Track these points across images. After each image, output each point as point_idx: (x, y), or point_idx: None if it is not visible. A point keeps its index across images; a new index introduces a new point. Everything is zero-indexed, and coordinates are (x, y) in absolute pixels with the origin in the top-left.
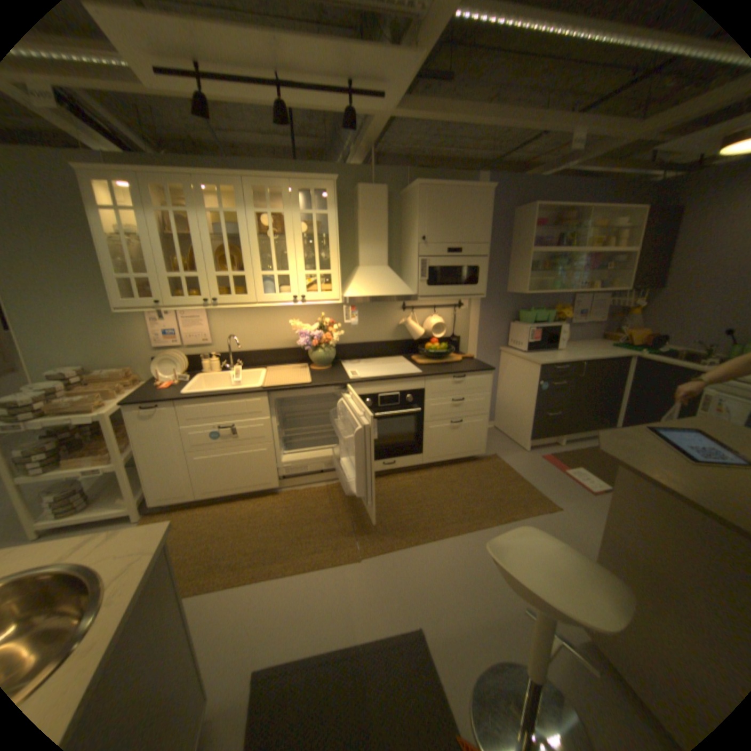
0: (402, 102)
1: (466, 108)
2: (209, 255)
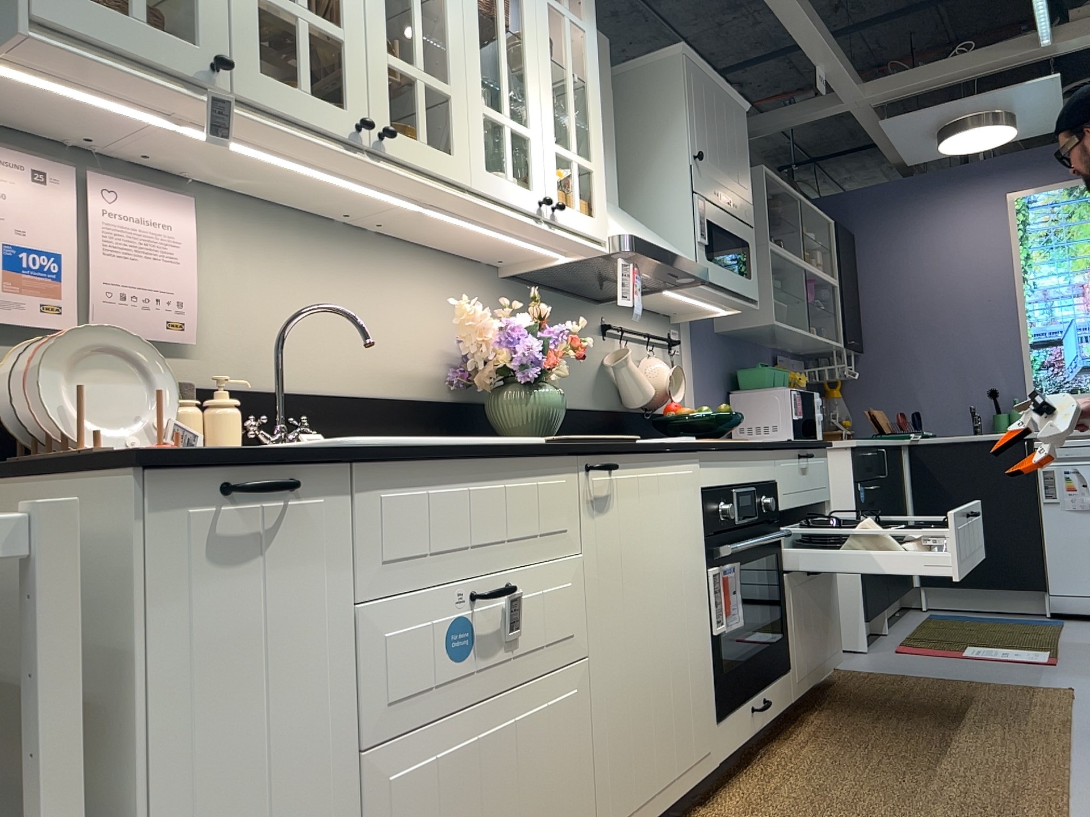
0: None
1: None
2: None
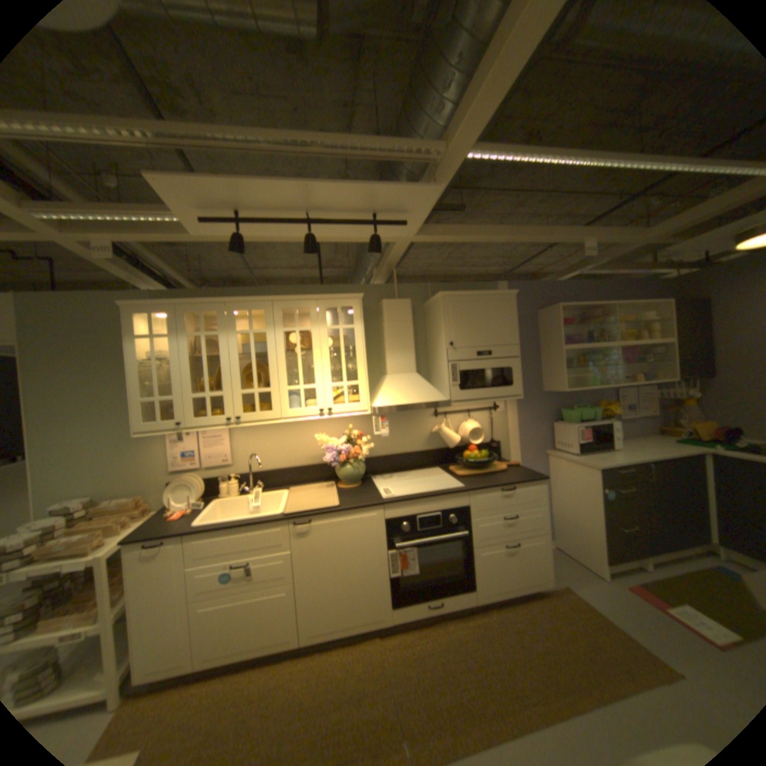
0: (420, 230)
1: (480, 230)
2: (236, 373)
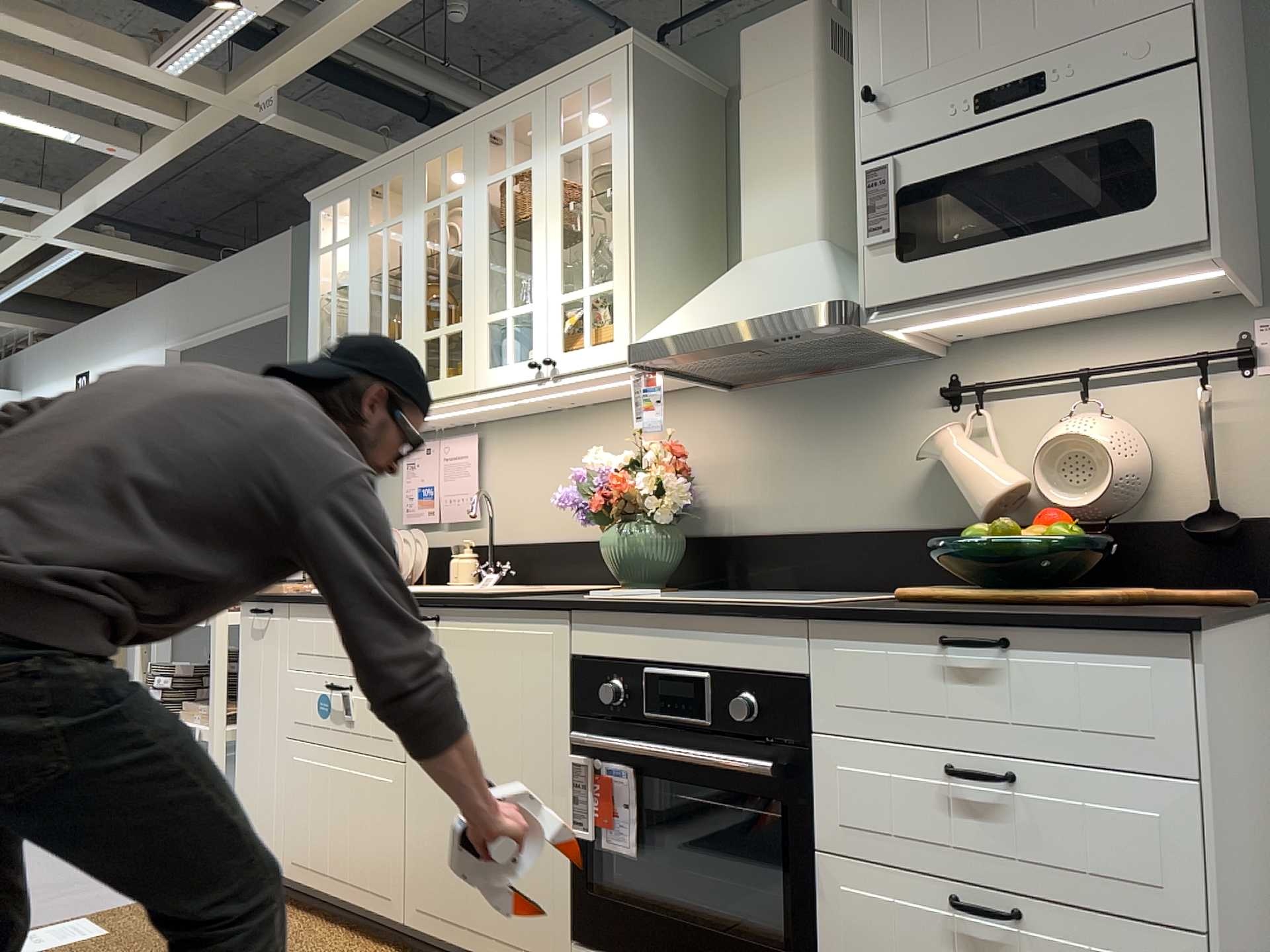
0: None
1: None
2: (418, 297)
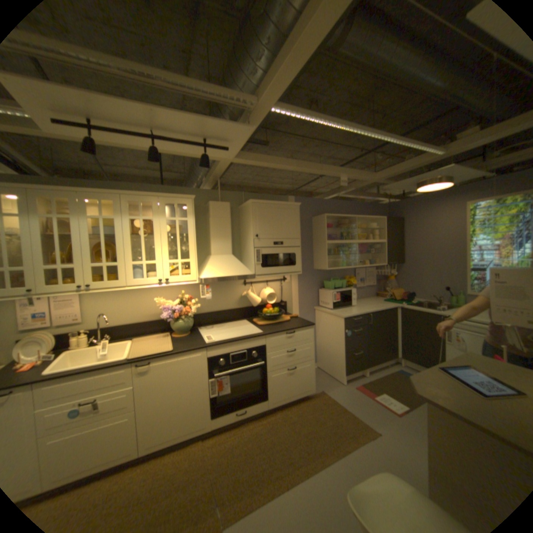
0: (238, 155)
1: (278, 161)
2: (86, 250)
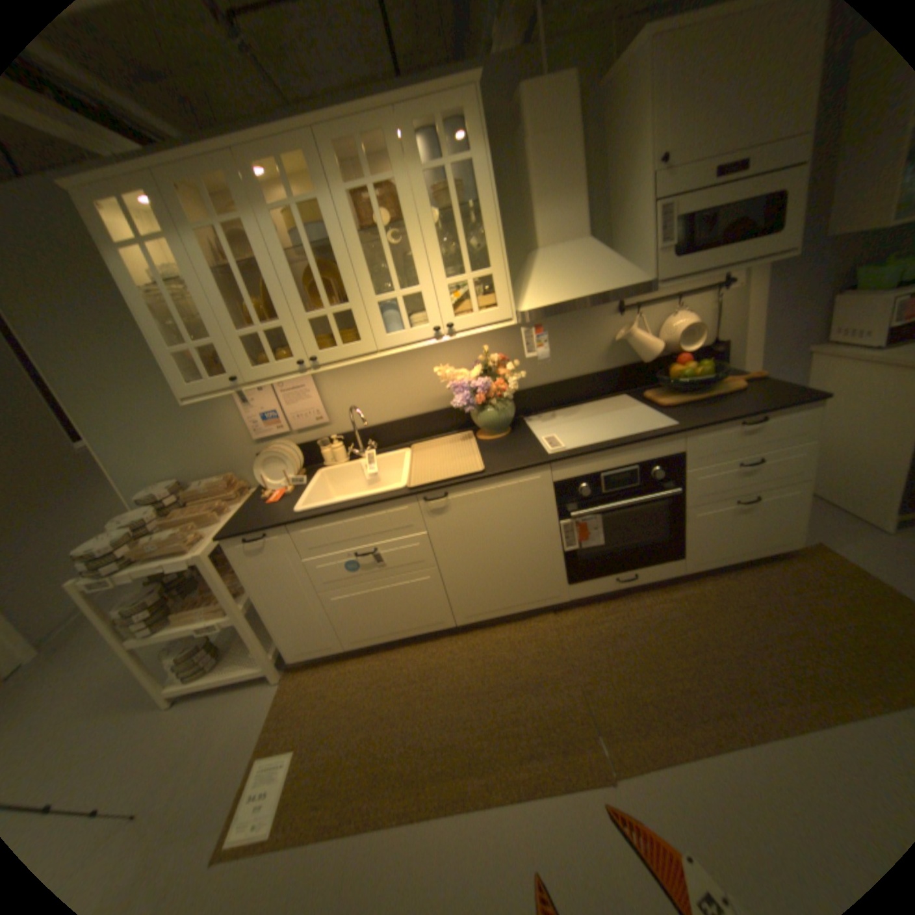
0: None
1: None
2: (289, 286)
